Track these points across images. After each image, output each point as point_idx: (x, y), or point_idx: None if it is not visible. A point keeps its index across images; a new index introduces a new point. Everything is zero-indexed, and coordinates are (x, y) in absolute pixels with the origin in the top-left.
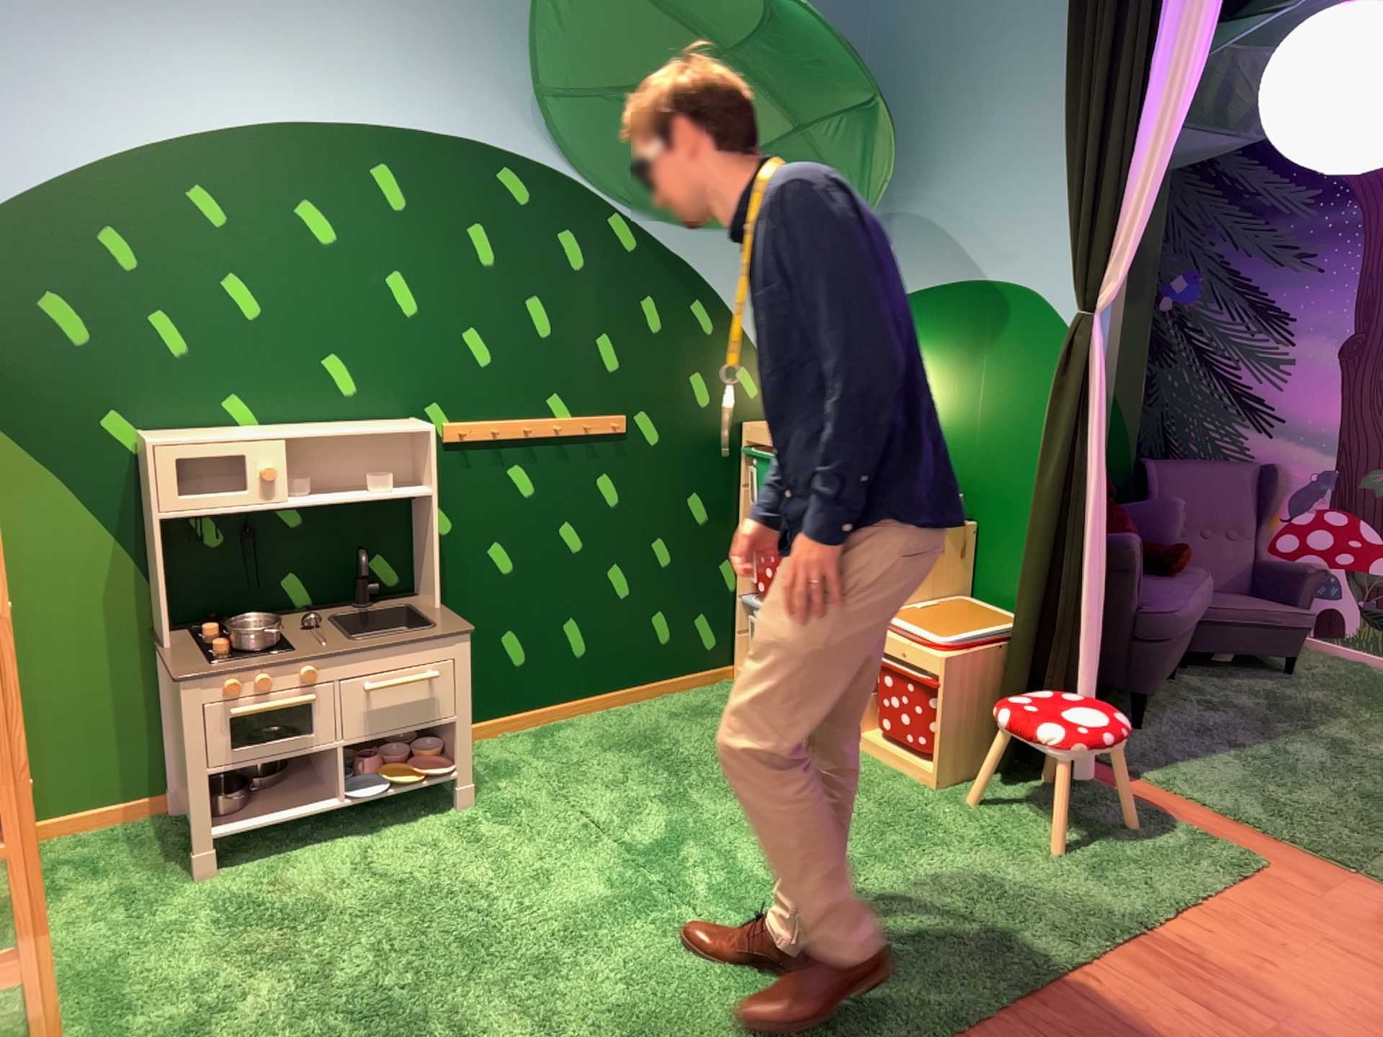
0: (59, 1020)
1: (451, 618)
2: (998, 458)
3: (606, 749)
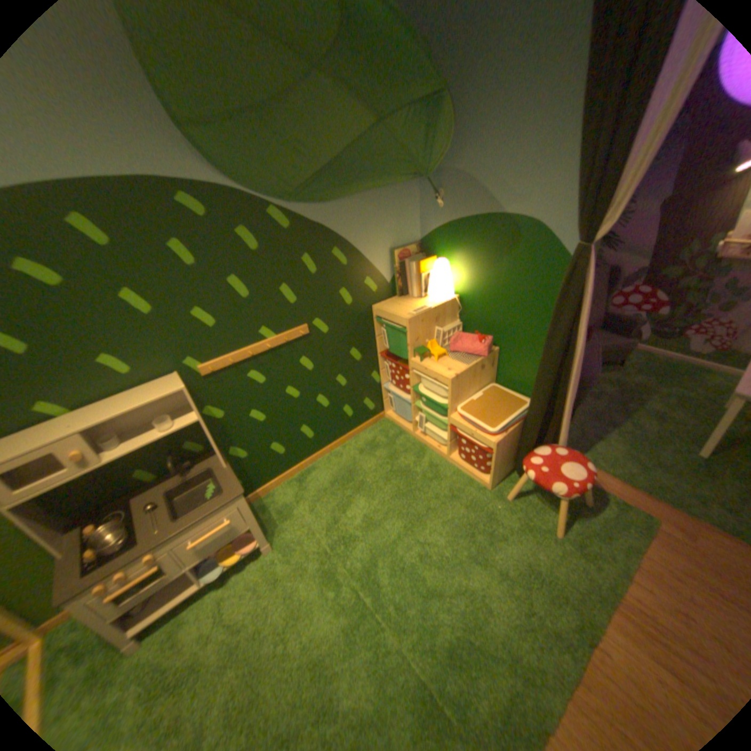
0: None
1: (233, 479)
2: (511, 317)
3: (332, 485)
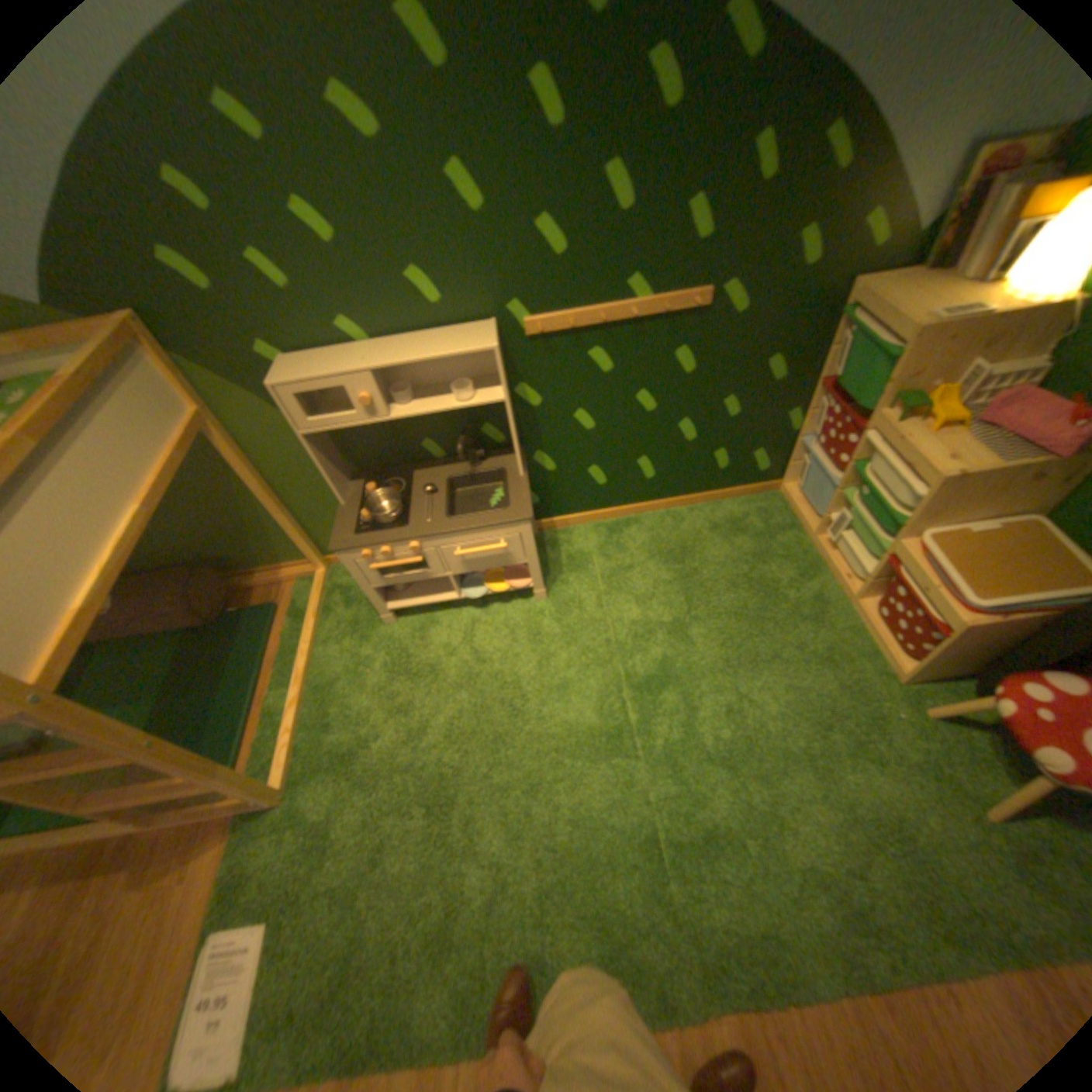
0: (298, 724)
1: (525, 496)
2: None
3: (651, 556)
